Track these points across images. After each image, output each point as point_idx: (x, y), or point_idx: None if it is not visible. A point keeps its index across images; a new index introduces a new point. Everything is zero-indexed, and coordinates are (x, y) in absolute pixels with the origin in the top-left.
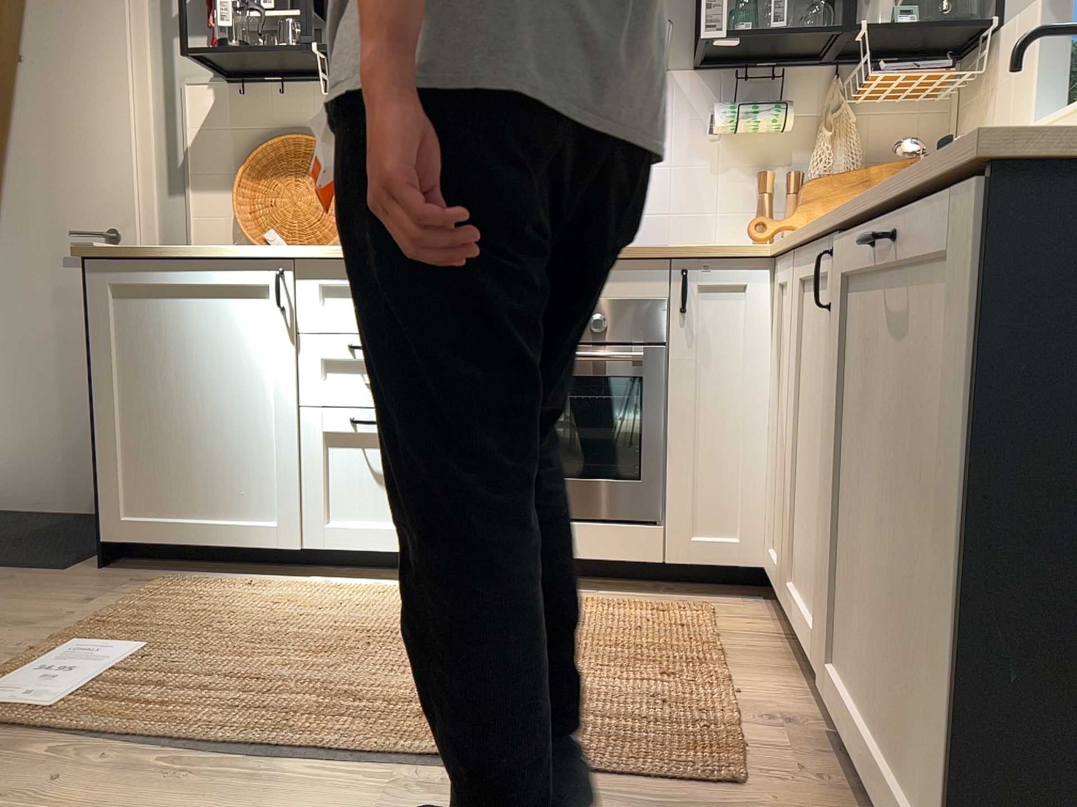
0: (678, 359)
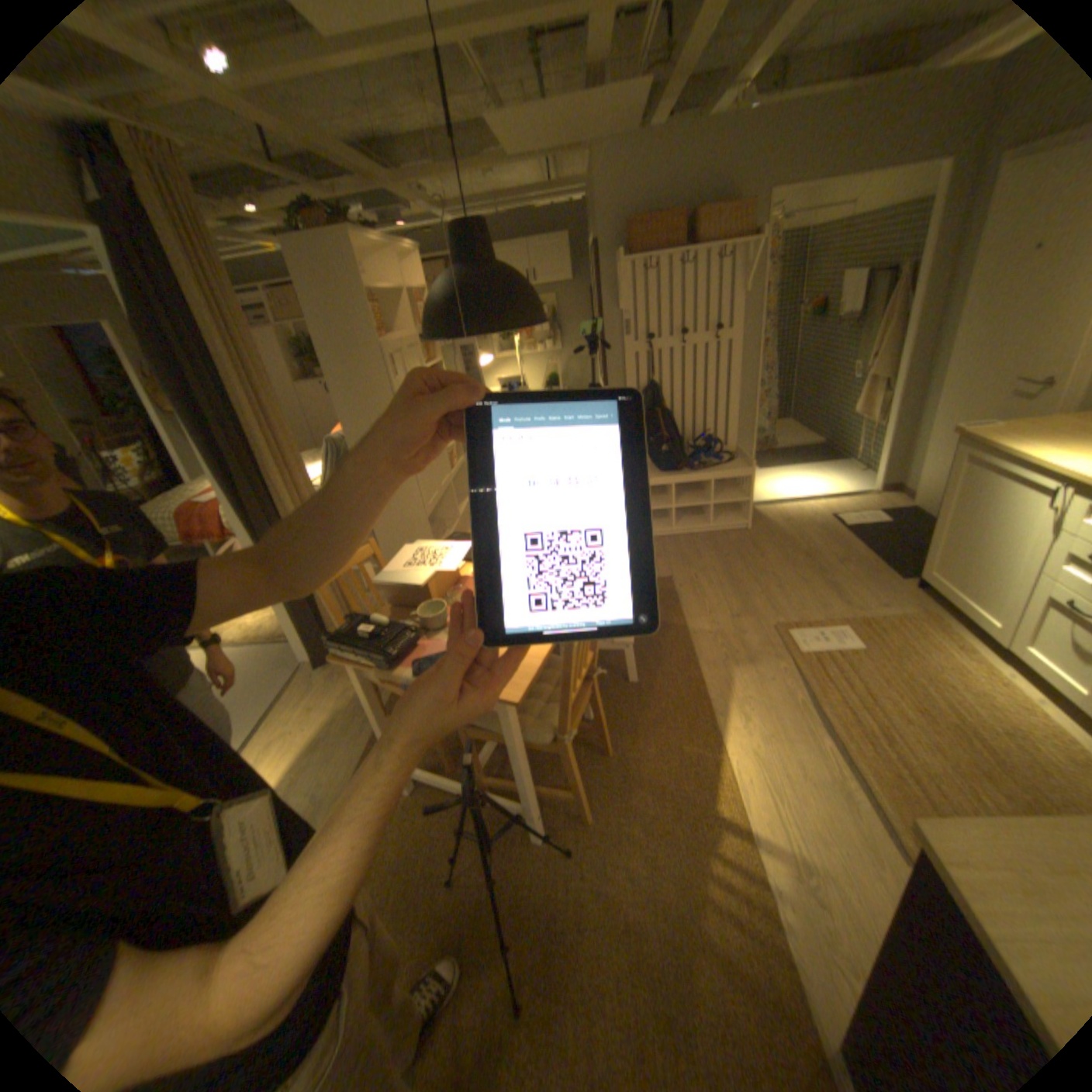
0: None
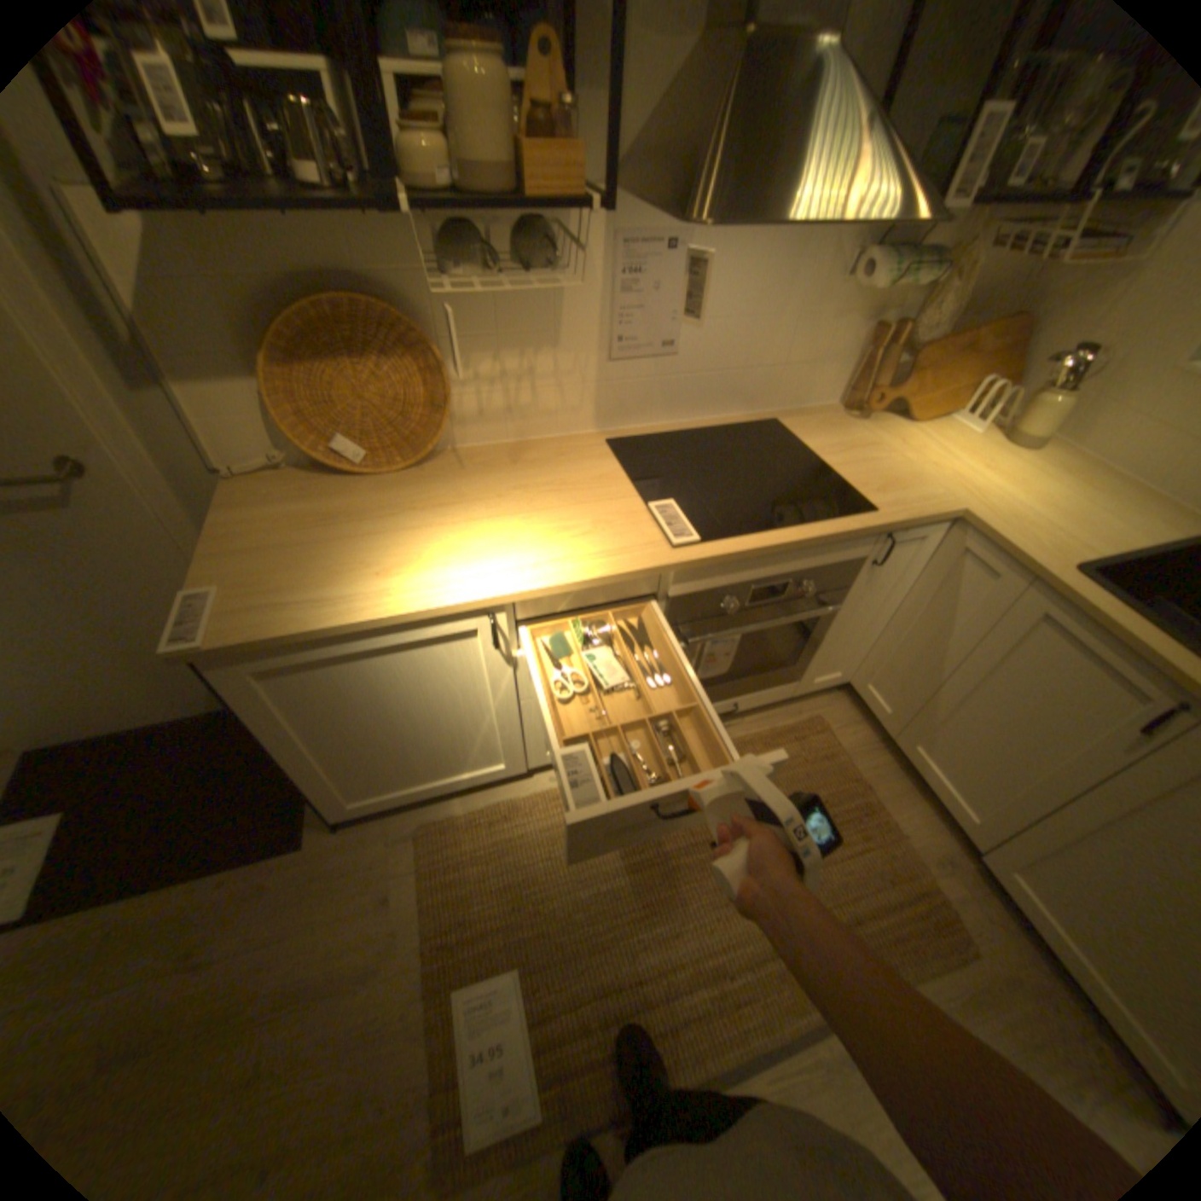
0: (851, 593)
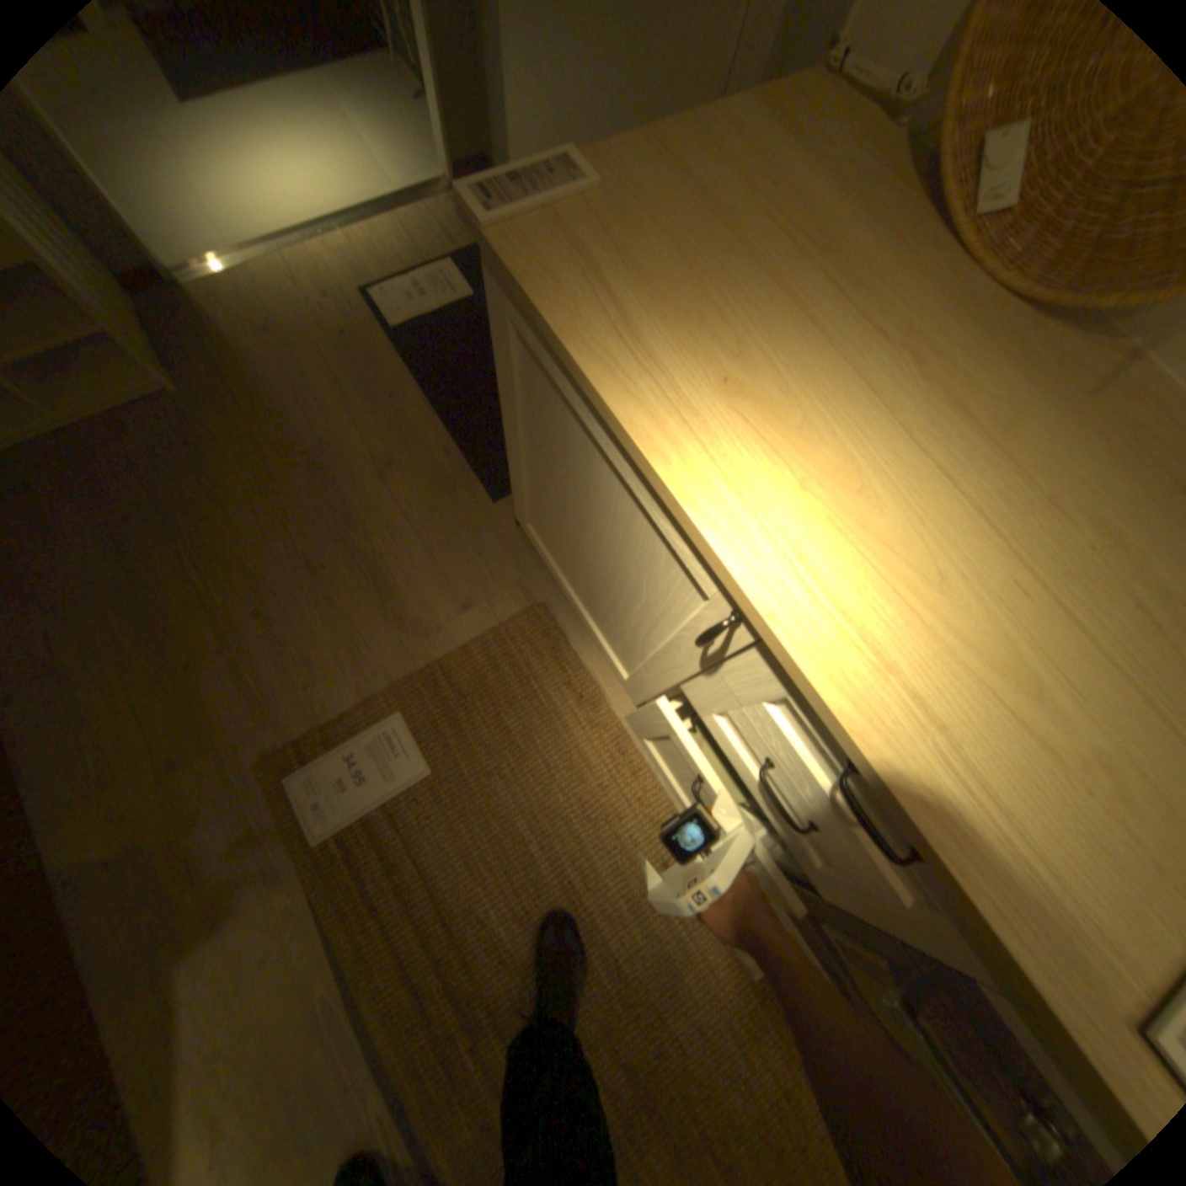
0: None
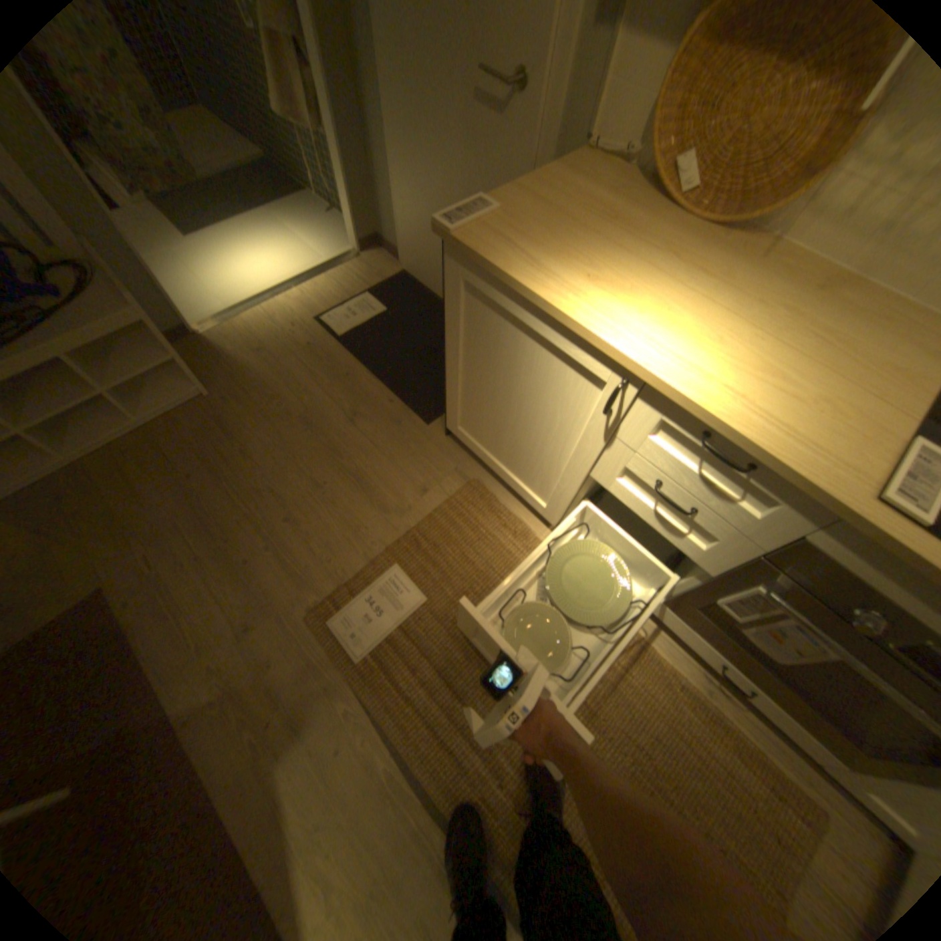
0: None
